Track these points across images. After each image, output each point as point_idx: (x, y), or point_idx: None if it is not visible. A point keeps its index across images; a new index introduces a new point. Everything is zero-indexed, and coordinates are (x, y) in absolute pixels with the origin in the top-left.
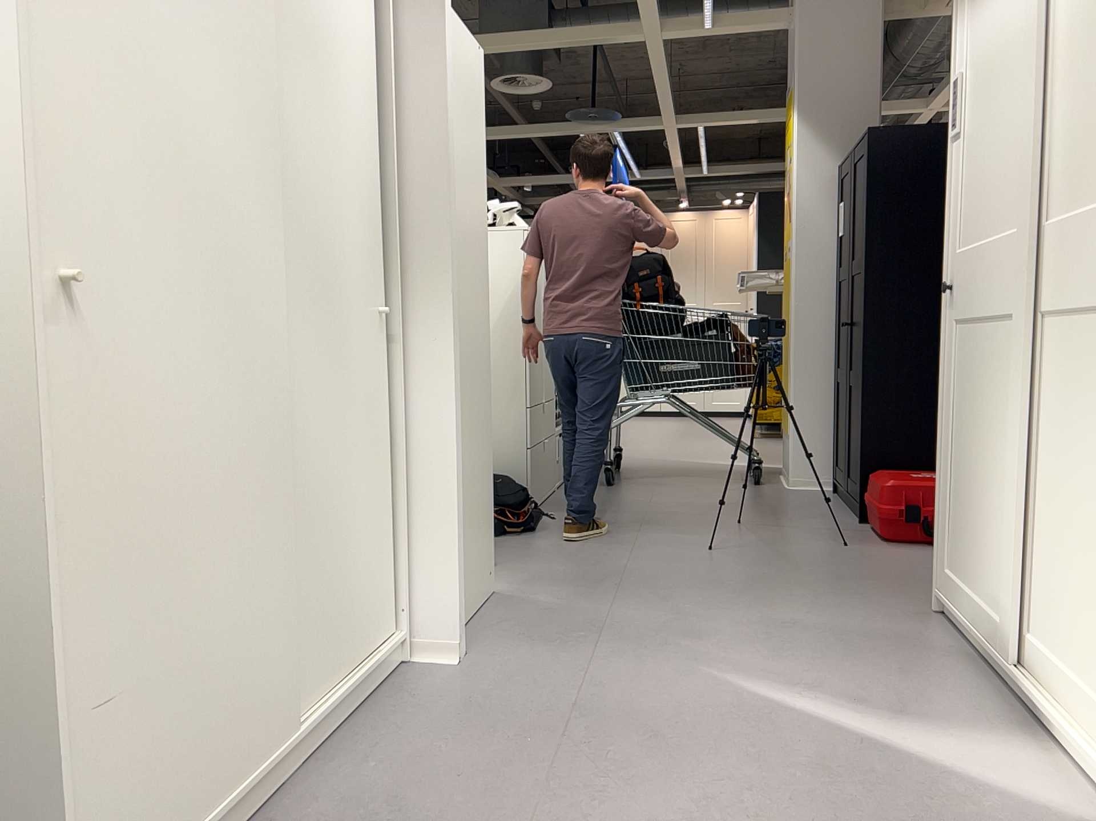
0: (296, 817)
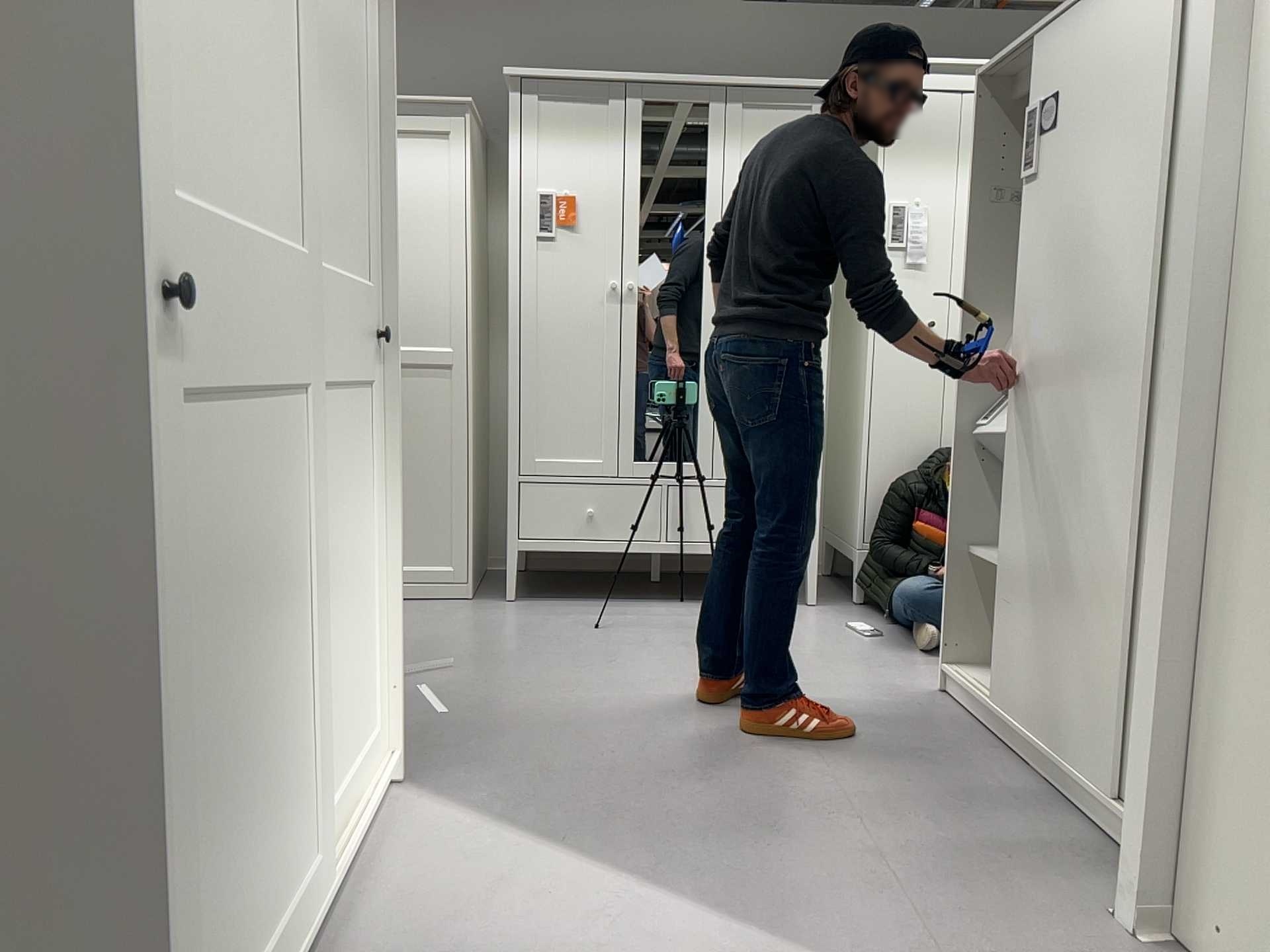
0: (974, 744)
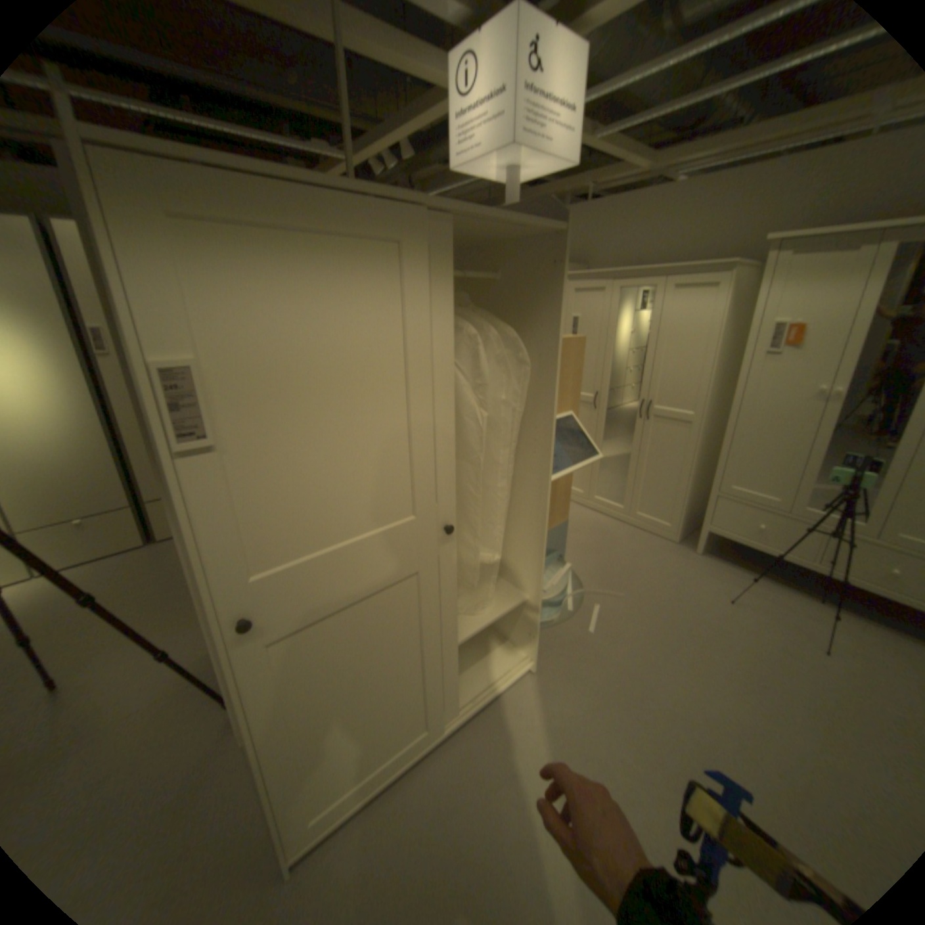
0: None
